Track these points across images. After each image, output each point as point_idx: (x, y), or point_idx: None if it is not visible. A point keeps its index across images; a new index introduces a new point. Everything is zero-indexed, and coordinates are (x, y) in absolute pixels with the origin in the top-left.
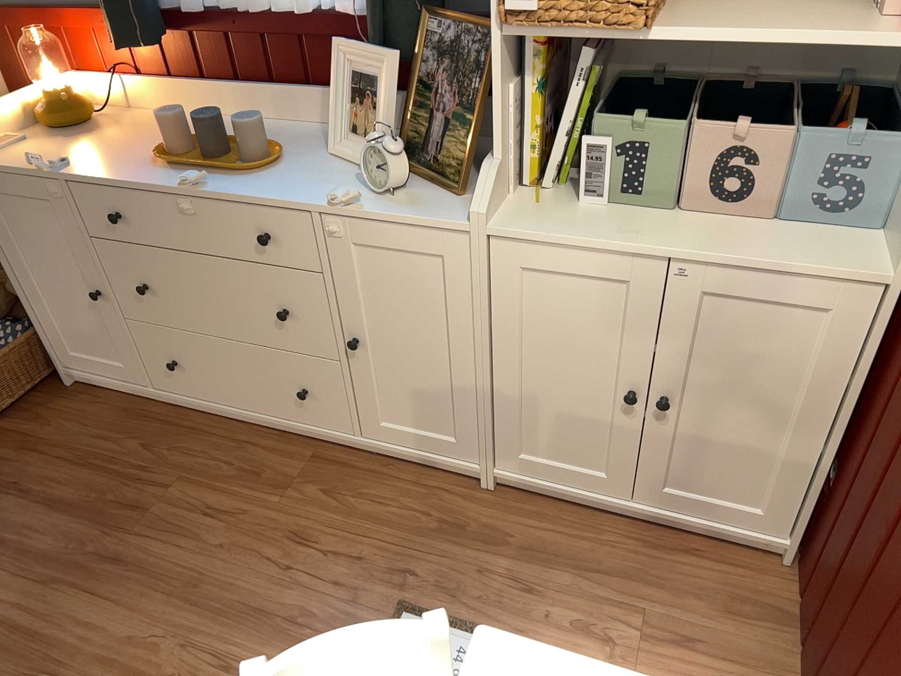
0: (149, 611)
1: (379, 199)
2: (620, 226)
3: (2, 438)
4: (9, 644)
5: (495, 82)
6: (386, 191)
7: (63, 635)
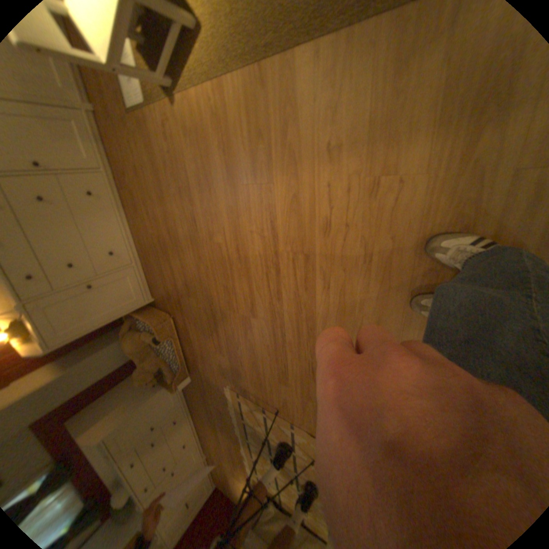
0: (168, 208)
1: None
2: None
3: (170, 309)
4: (194, 249)
5: None
6: None
7: (185, 233)
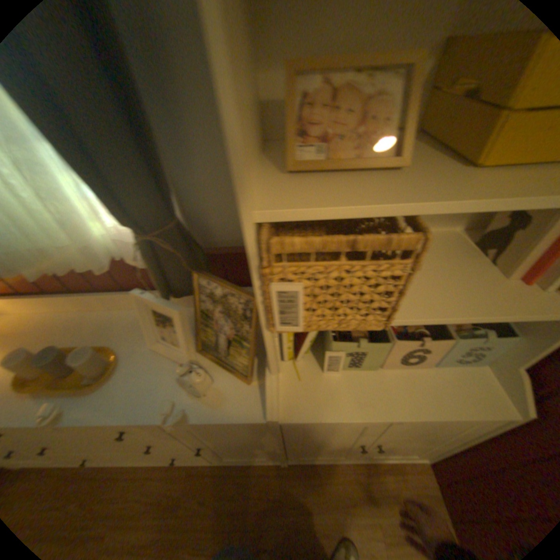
0: None
1: (193, 404)
2: (358, 395)
3: None
4: None
5: (267, 345)
6: (197, 398)
7: None
